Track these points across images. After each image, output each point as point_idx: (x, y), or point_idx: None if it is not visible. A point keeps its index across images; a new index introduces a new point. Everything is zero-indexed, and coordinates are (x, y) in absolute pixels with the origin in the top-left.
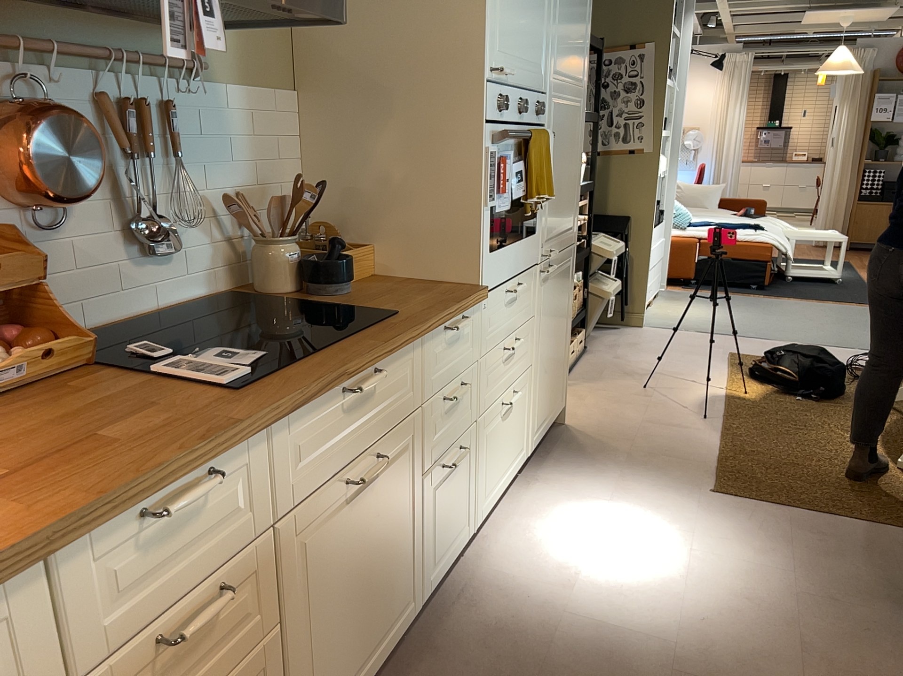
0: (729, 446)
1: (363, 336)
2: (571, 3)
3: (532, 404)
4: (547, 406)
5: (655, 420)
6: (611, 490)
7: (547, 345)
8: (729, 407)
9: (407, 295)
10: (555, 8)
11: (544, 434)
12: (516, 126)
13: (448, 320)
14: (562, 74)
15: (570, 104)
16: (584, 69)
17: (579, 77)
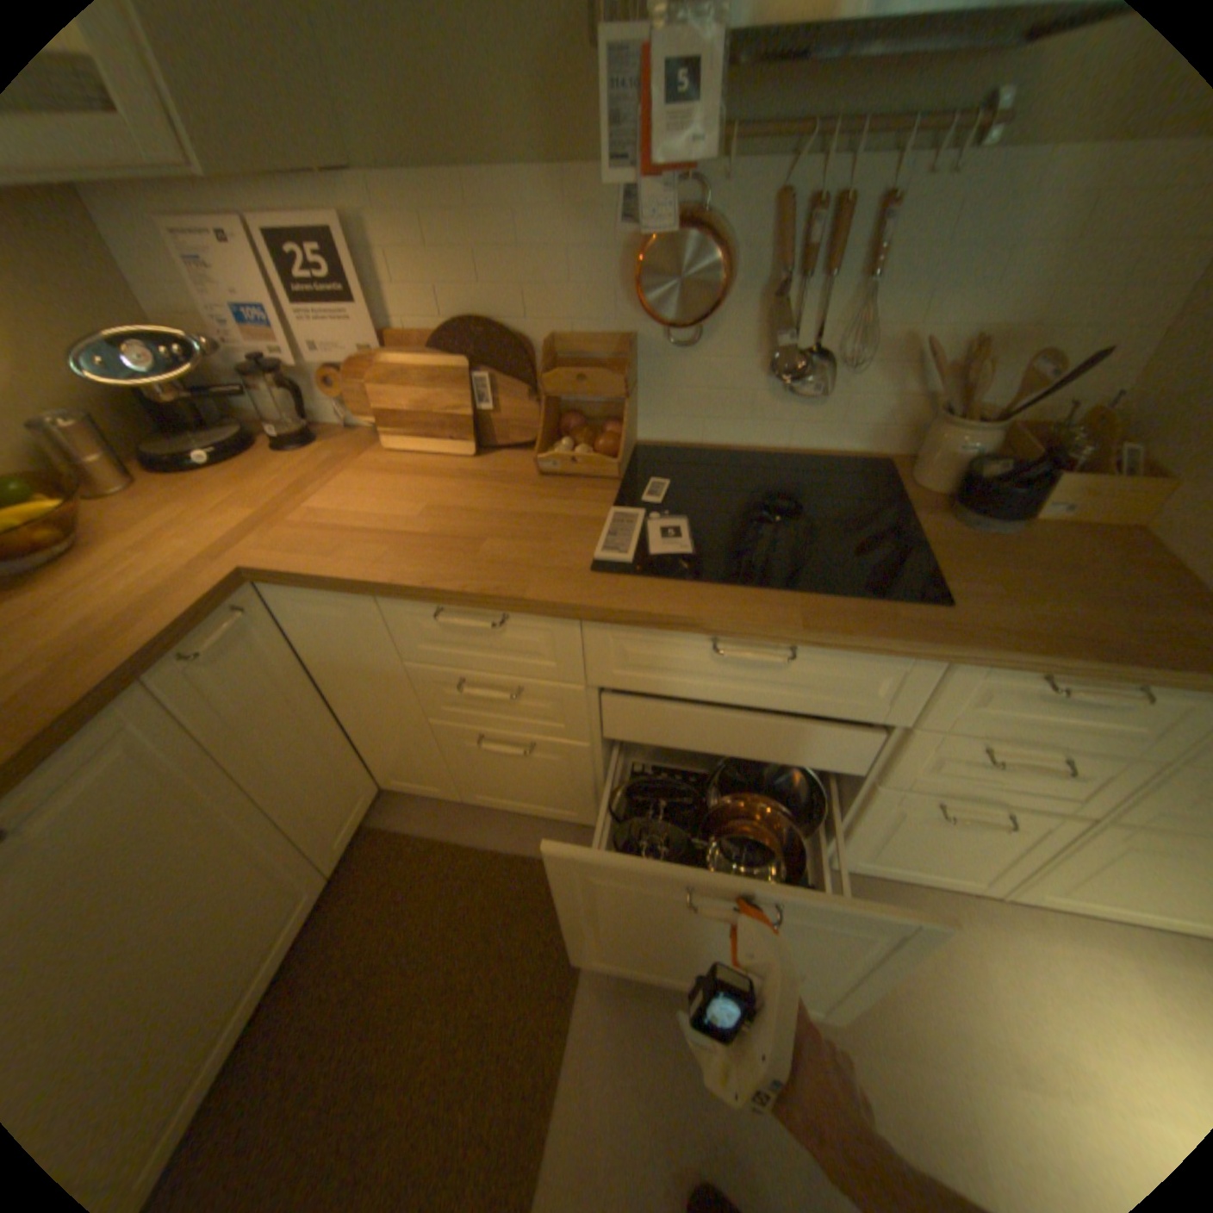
0: None
1: (819, 604)
2: None
3: None
4: None
5: None
6: None
7: None
8: None
9: (1068, 592)
10: None
11: None
12: None
13: (1050, 672)
14: None
15: None
16: None
17: None
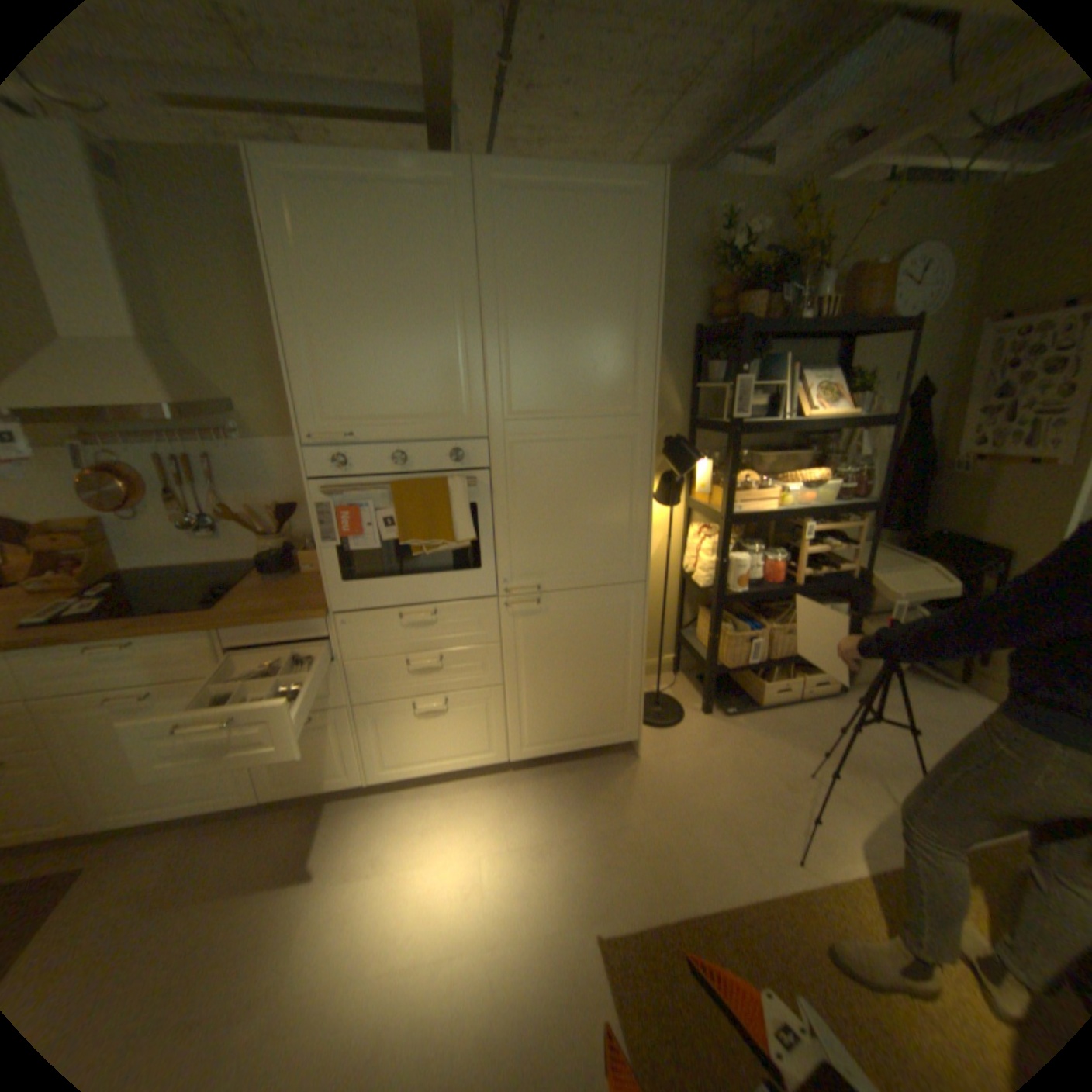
0: (742, 923)
1: (139, 621)
2: (552, 330)
3: (507, 719)
4: (562, 730)
5: (730, 821)
6: (532, 845)
7: (544, 673)
8: (873, 885)
9: (271, 597)
10: (489, 348)
11: (558, 753)
12: (387, 476)
13: (238, 627)
14: (536, 411)
15: (579, 438)
16: (637, 392)
17: (613, 404)
